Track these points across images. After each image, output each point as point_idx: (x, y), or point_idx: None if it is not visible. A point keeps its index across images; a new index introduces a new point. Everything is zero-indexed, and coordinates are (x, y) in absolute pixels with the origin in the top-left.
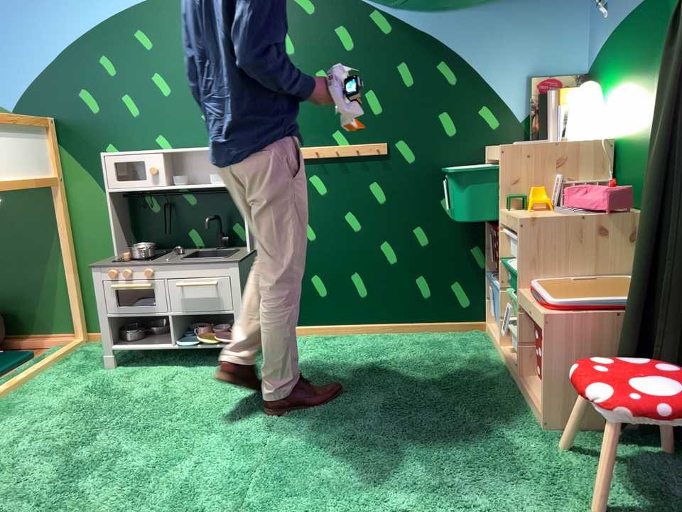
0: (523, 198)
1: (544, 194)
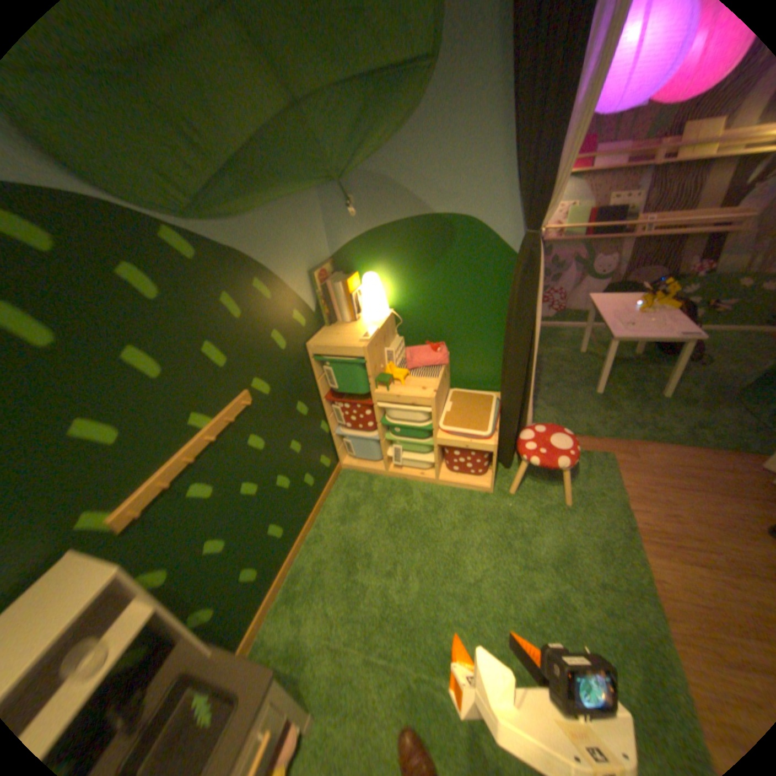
0: (391, 377)
1: (394, 367)
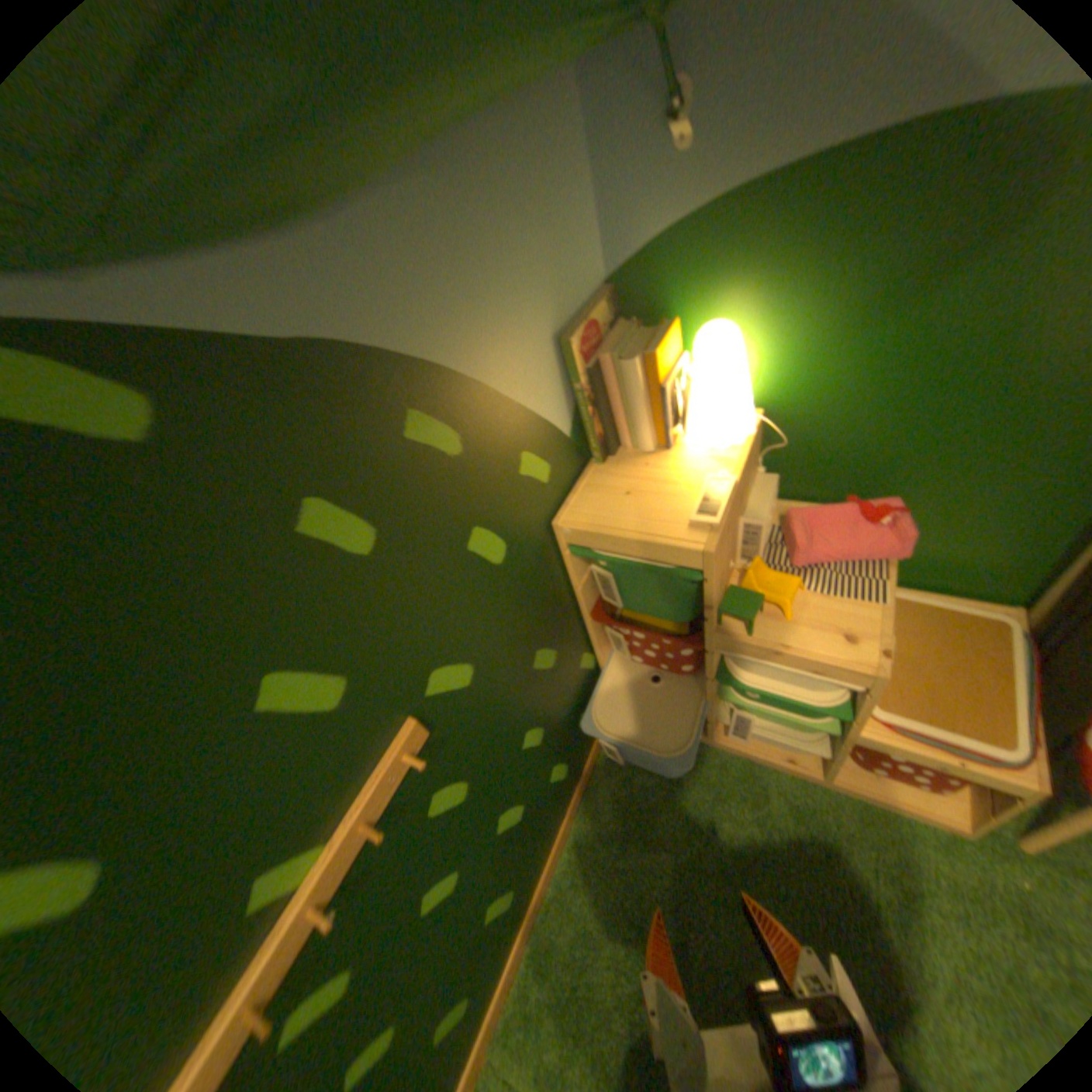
0: (763, 600)
1: (764, 566)
